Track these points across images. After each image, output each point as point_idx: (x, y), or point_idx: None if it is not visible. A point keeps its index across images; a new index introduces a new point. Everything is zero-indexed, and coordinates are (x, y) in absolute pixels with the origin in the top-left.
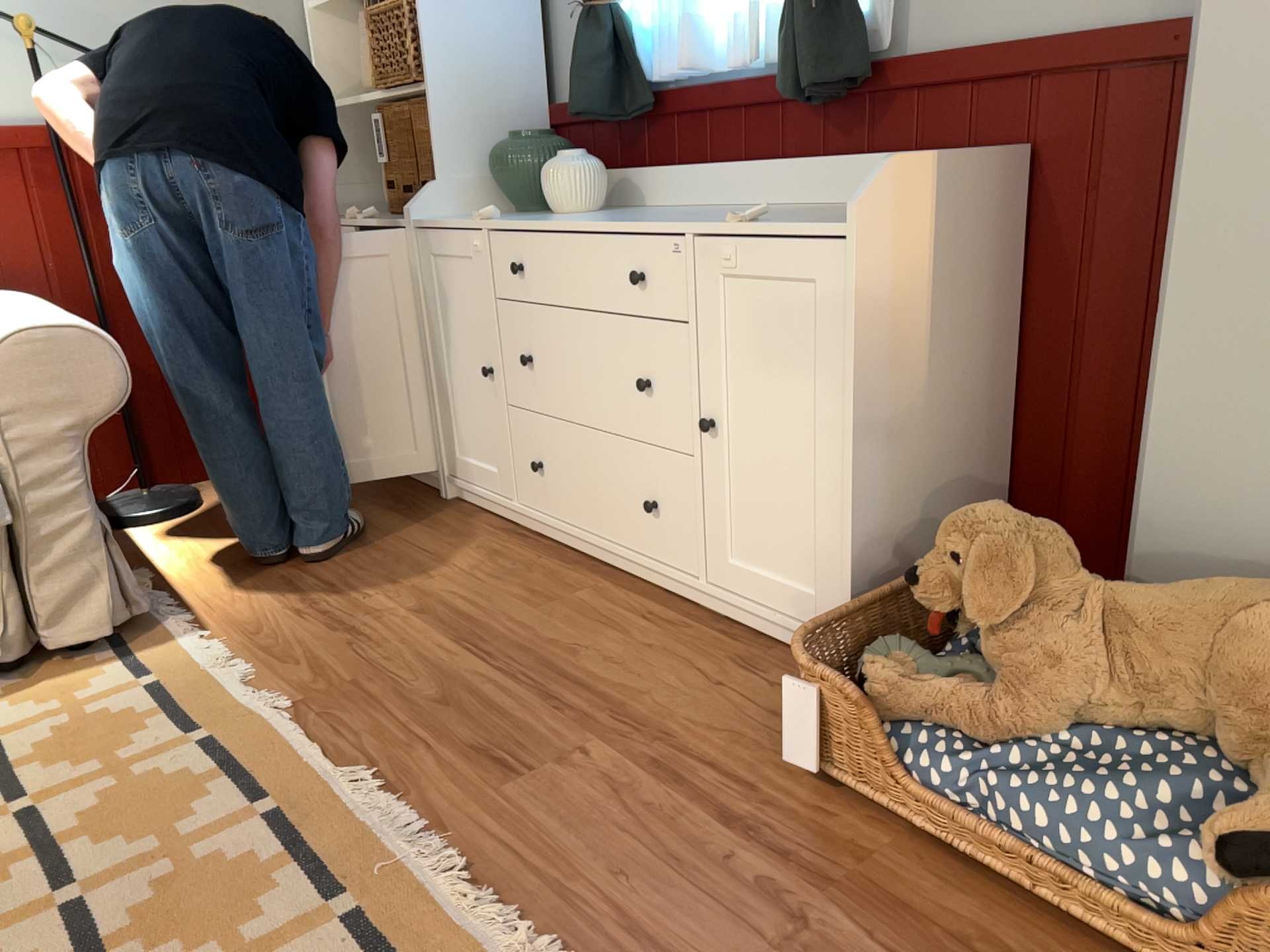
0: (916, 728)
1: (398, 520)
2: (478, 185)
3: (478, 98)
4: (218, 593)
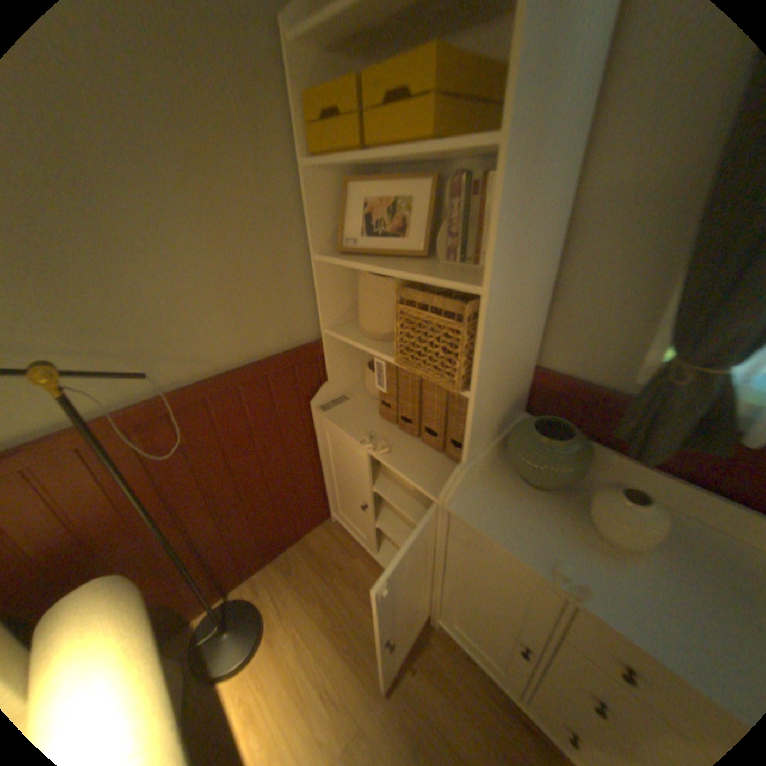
0: None
1: (418, 676)
2: (493, 453)
3: (505, 387)
4: None
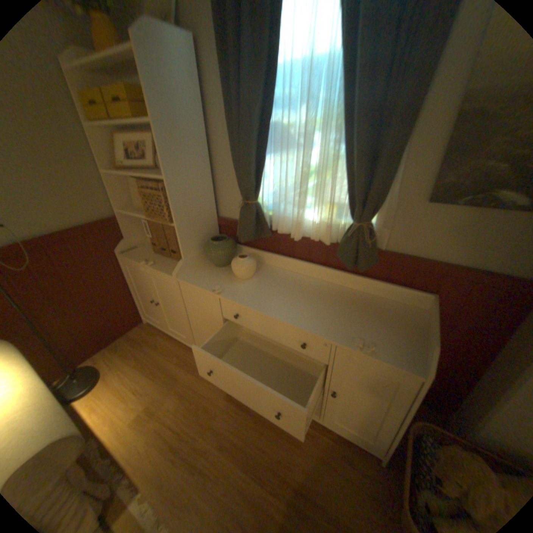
0: None
1: (184, 374)
2: (198, 255)
3: (195, 223)
4: (131, 453)
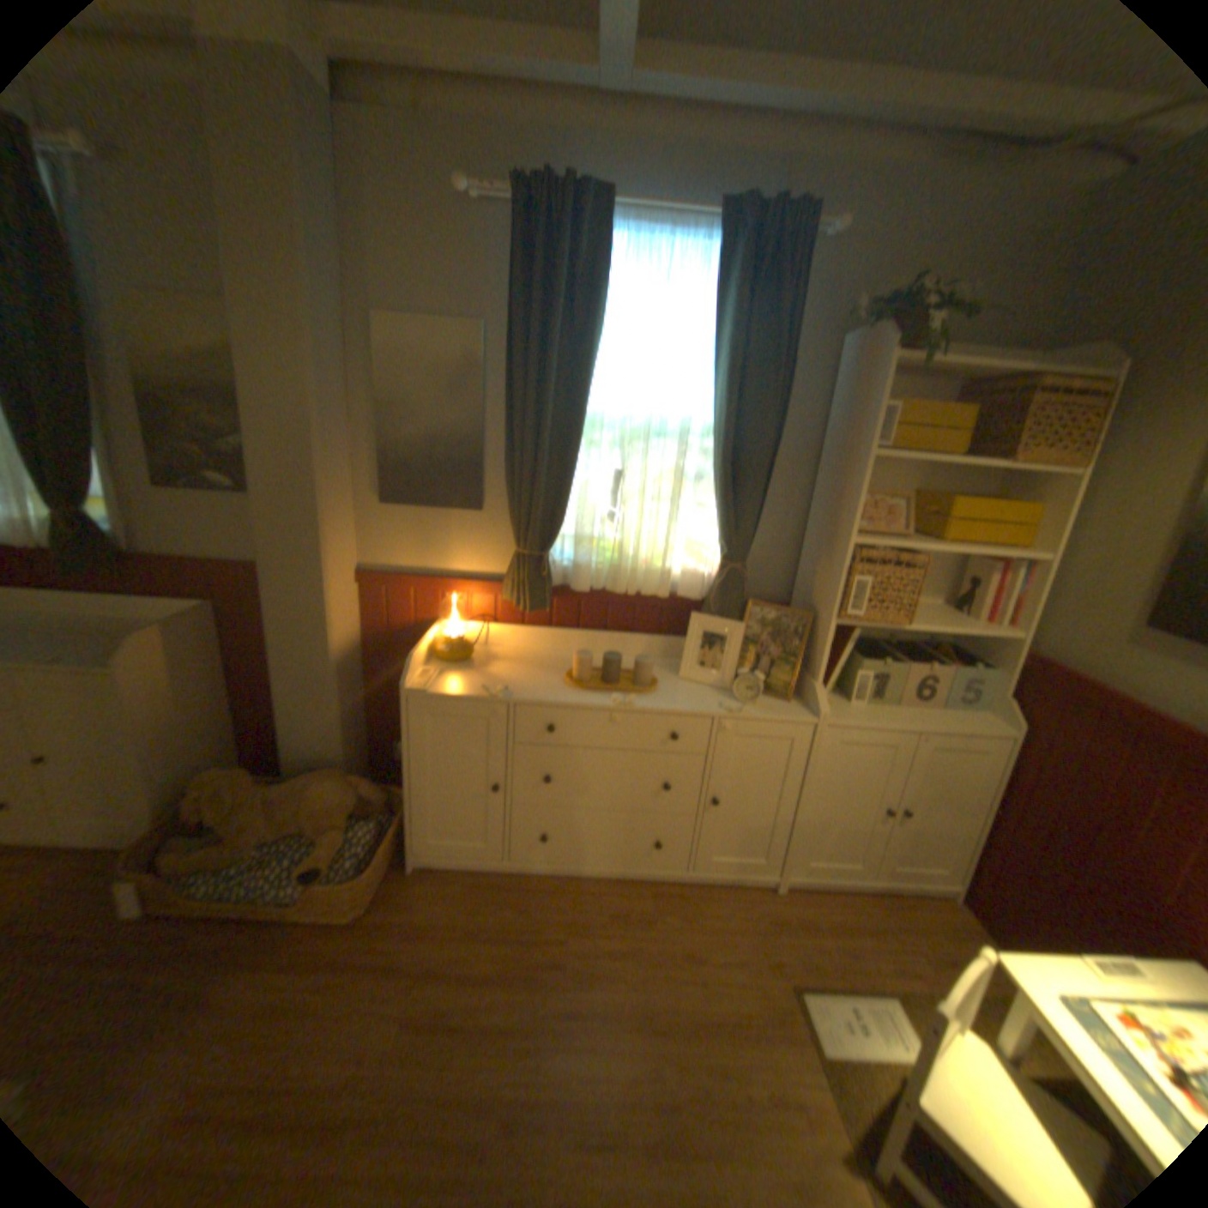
0: (185, 881)
1: None
2: None
3: None
4: None
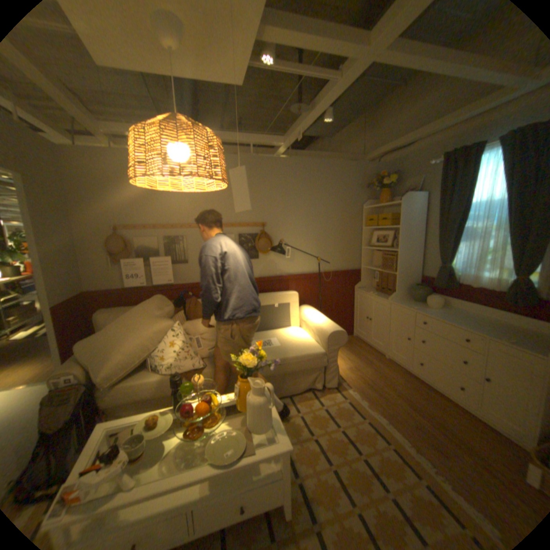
0: None
1: (378, 363)
2: (404, 293)
3: (407, 275)
4: (348, 377)
